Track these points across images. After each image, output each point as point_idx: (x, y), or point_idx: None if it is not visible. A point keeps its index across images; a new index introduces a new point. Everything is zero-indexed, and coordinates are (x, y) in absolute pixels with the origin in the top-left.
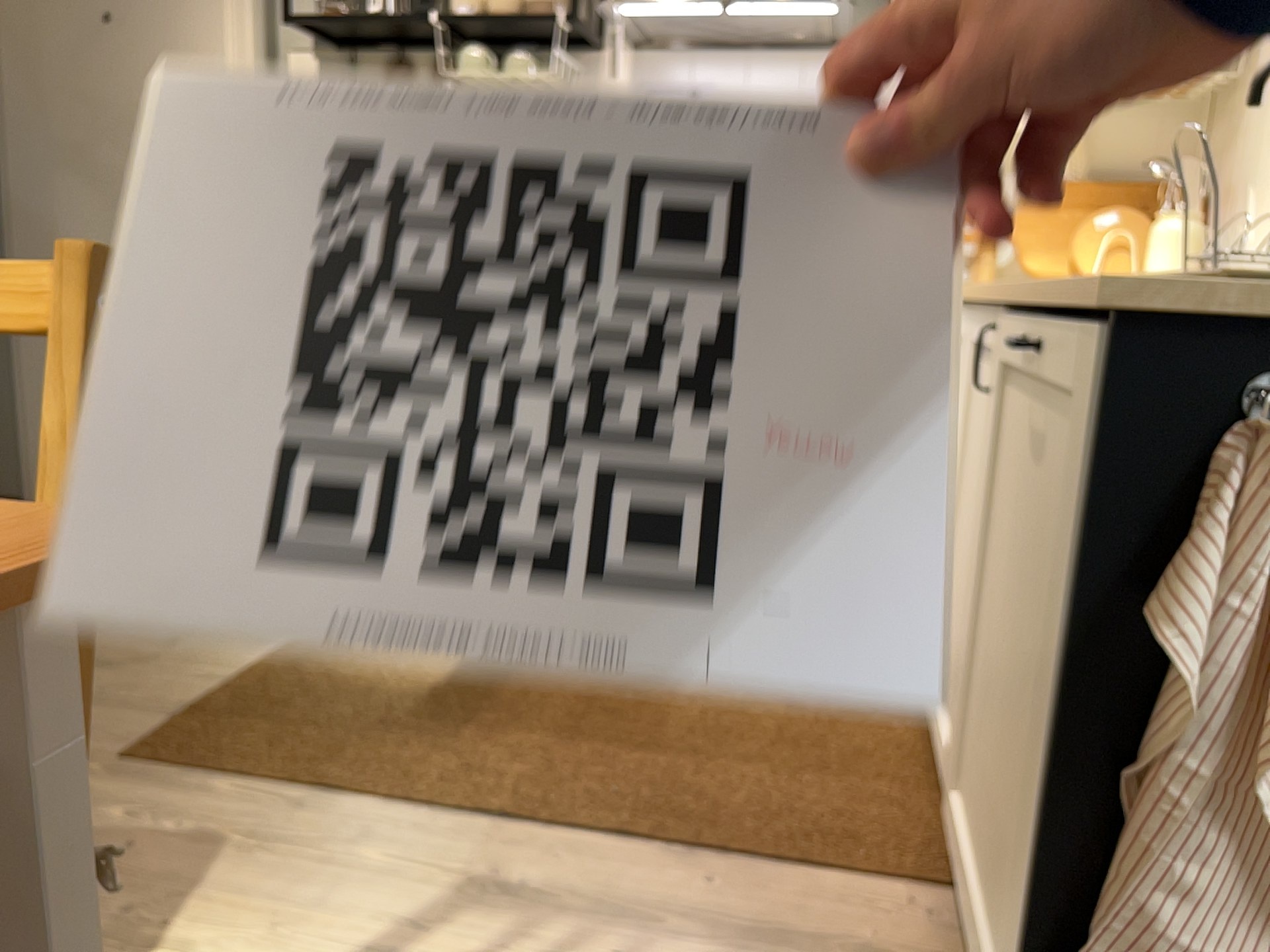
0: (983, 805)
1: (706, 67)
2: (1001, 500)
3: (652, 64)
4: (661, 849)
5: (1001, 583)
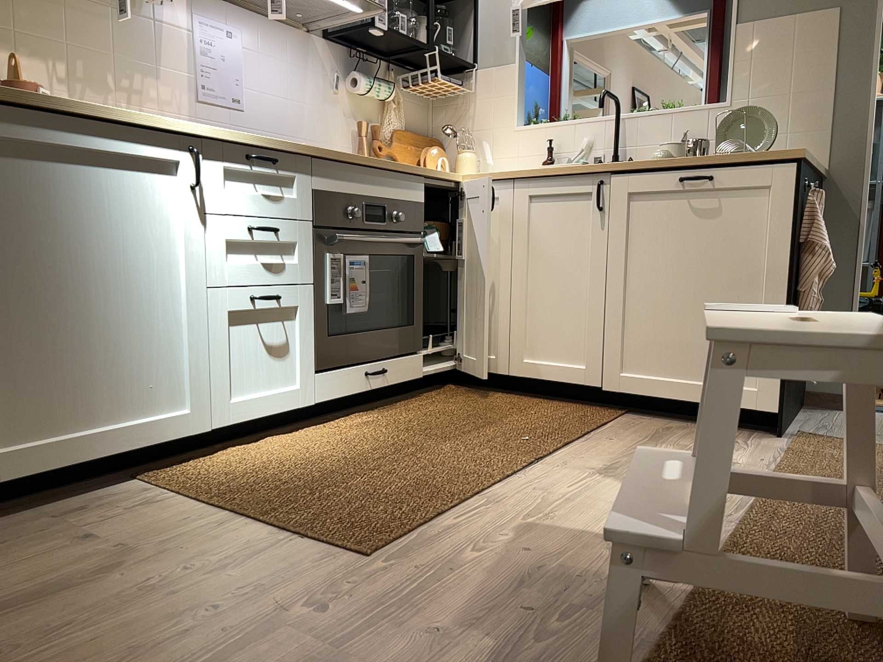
0: (670, 355)
1: (238, 17)
2: (642, 242)
3: (203, 3)
4: (585, 438)
5: (660, 270)
